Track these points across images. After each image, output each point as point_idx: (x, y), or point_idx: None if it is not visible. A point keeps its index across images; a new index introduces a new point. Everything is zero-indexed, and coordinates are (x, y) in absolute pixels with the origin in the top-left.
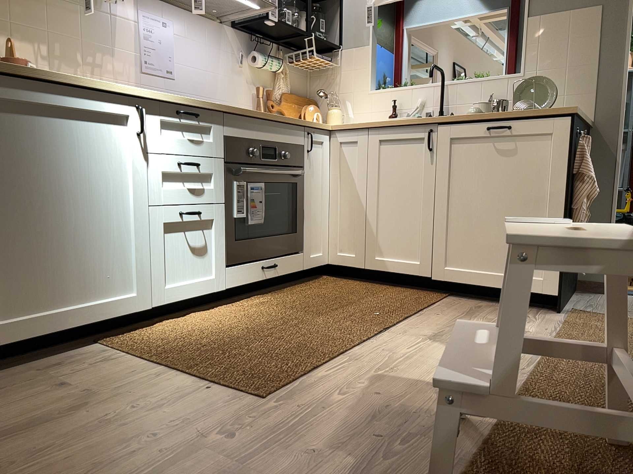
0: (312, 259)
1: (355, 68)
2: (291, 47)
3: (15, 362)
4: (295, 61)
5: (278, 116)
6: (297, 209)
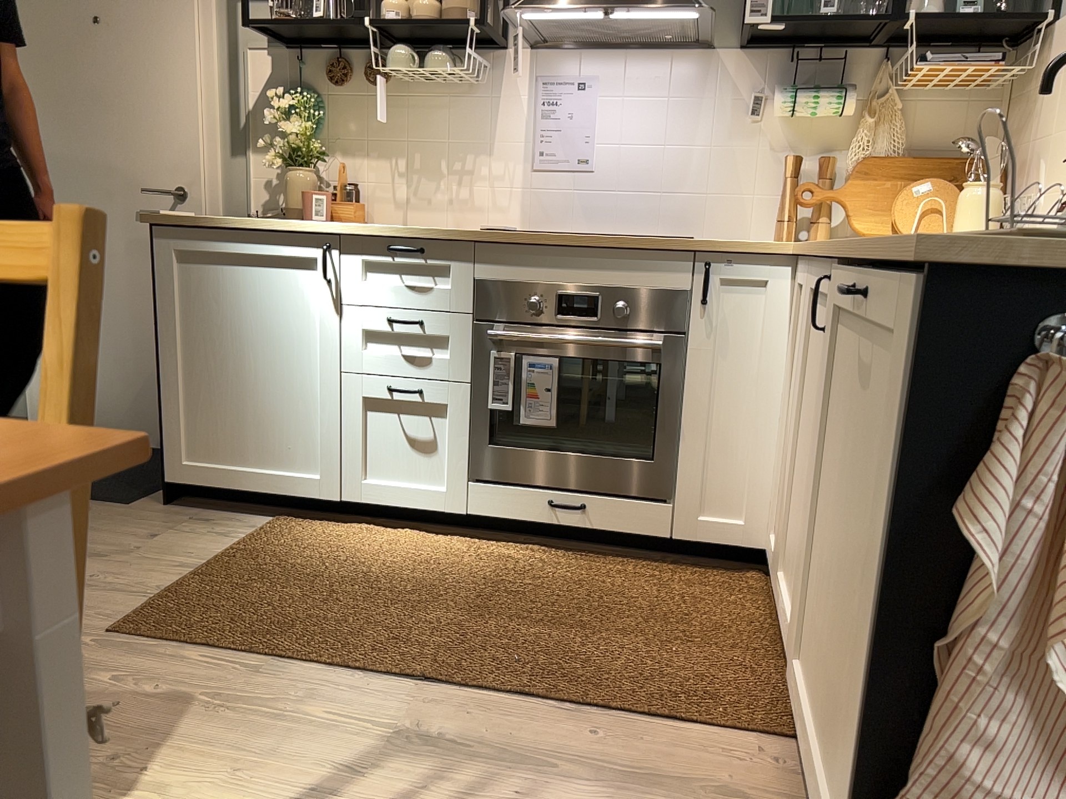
0: (705, 527)
1: (1064, 69)
2: (925, 44)
3: (213, 505)
4: (901, 82)
5: (625, 237)
6: (664, 419)
